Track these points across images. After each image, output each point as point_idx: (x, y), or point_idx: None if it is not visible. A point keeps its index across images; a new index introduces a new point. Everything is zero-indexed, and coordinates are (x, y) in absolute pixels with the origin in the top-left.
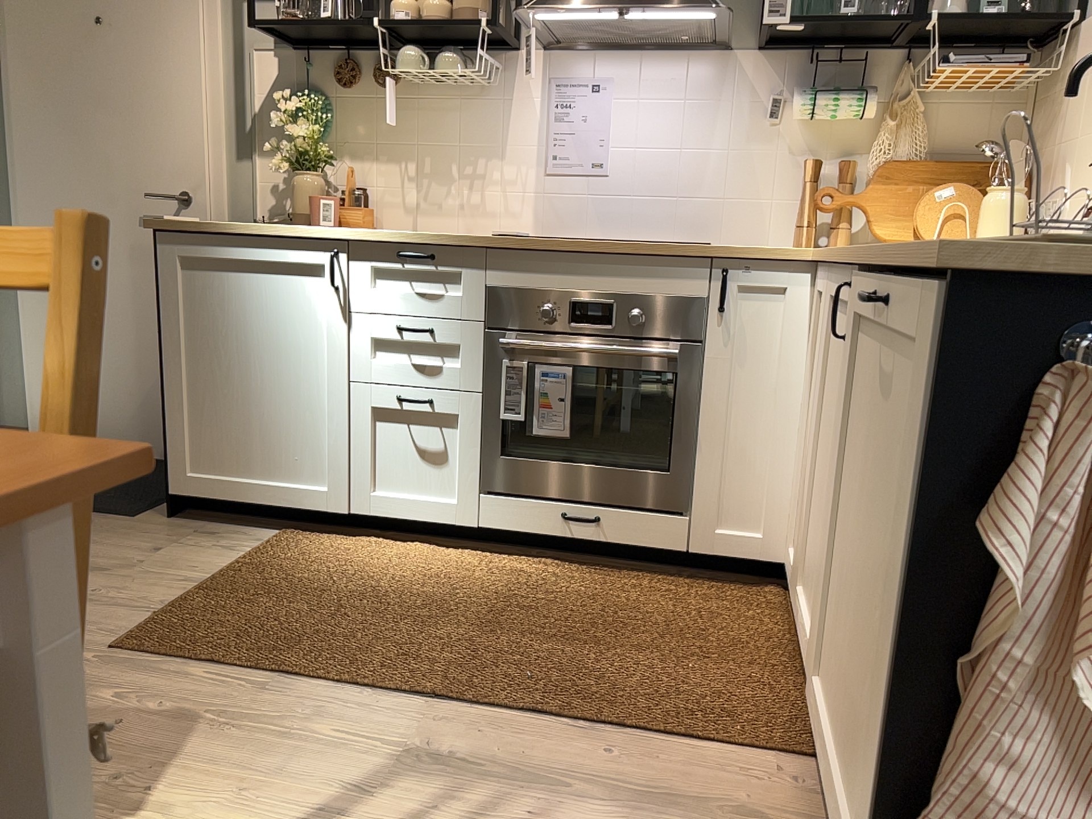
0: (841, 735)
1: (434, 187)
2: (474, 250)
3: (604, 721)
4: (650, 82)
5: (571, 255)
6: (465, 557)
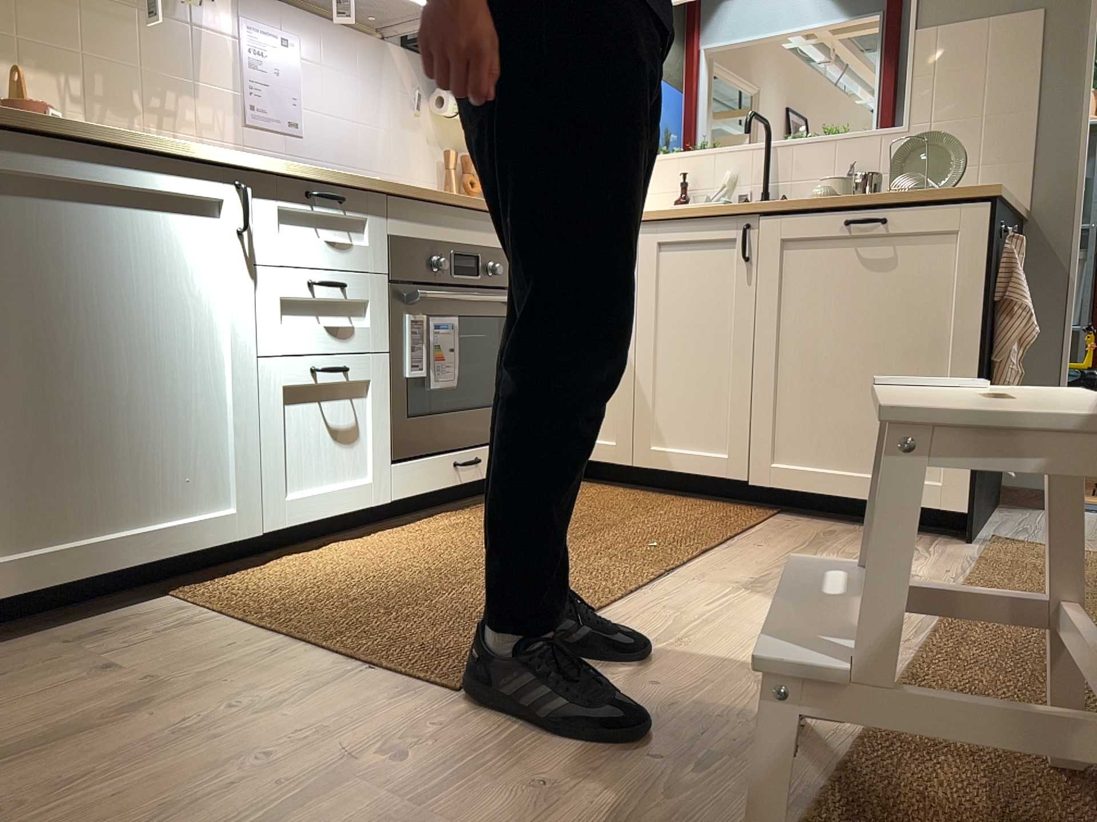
0: (854, 460)
1: (114, 117)
2: (379, 194)
3: (727, 537)
4: (333, 50)
5: (451, 206)
6: (384, 537)
